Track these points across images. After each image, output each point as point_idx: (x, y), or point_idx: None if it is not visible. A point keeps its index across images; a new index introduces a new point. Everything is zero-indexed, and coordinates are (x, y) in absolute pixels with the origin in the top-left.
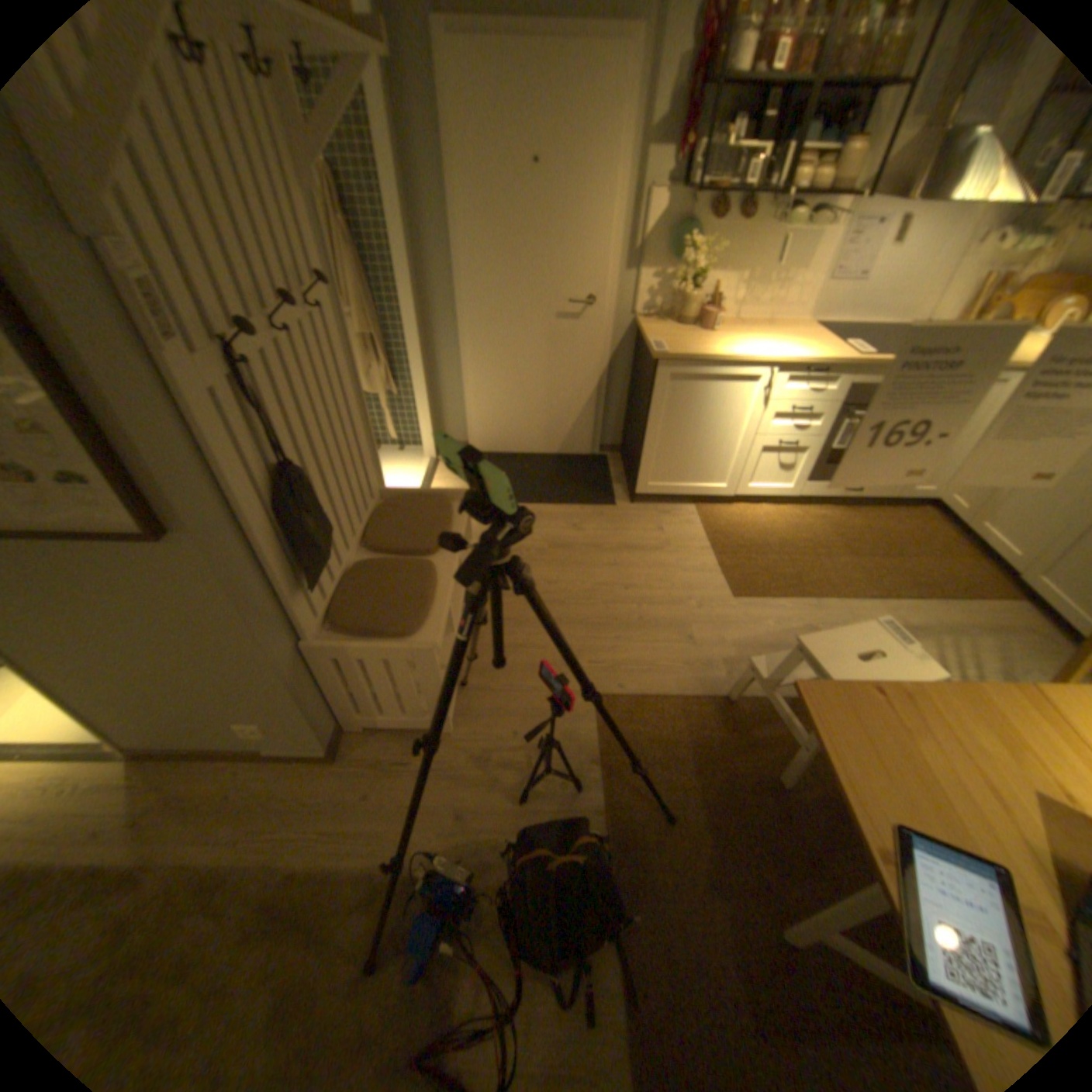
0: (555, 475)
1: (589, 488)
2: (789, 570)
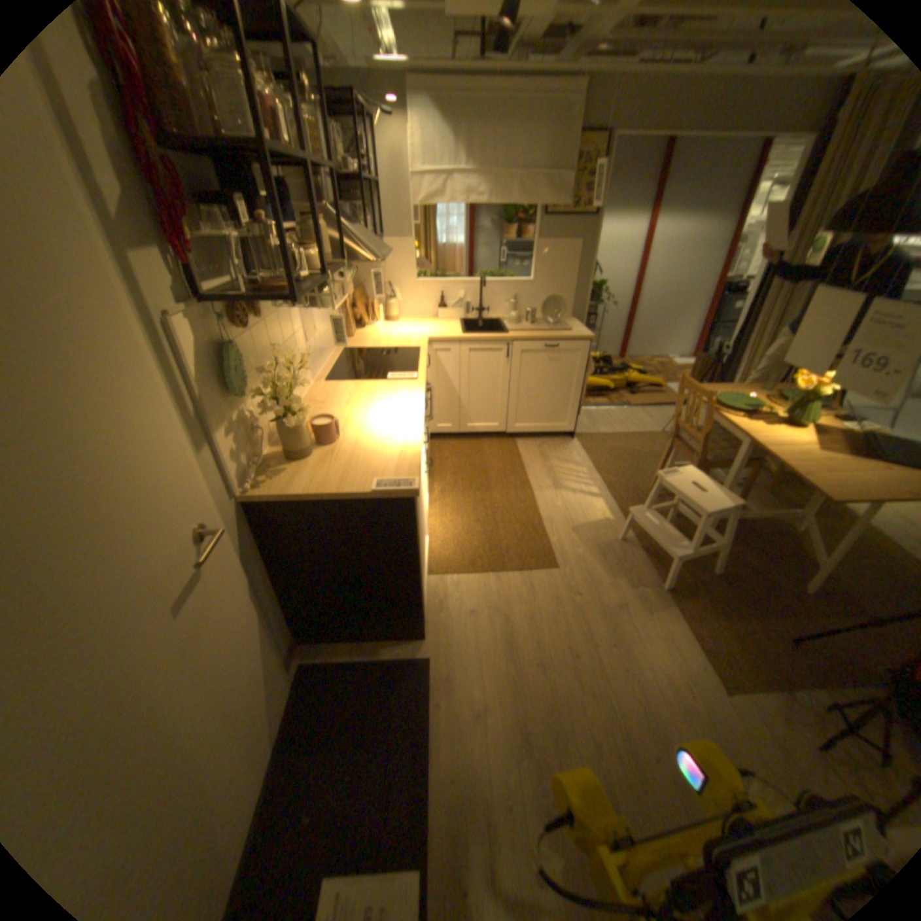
0: (342, 755)
1: (385, 695)
2: (515, 527)
